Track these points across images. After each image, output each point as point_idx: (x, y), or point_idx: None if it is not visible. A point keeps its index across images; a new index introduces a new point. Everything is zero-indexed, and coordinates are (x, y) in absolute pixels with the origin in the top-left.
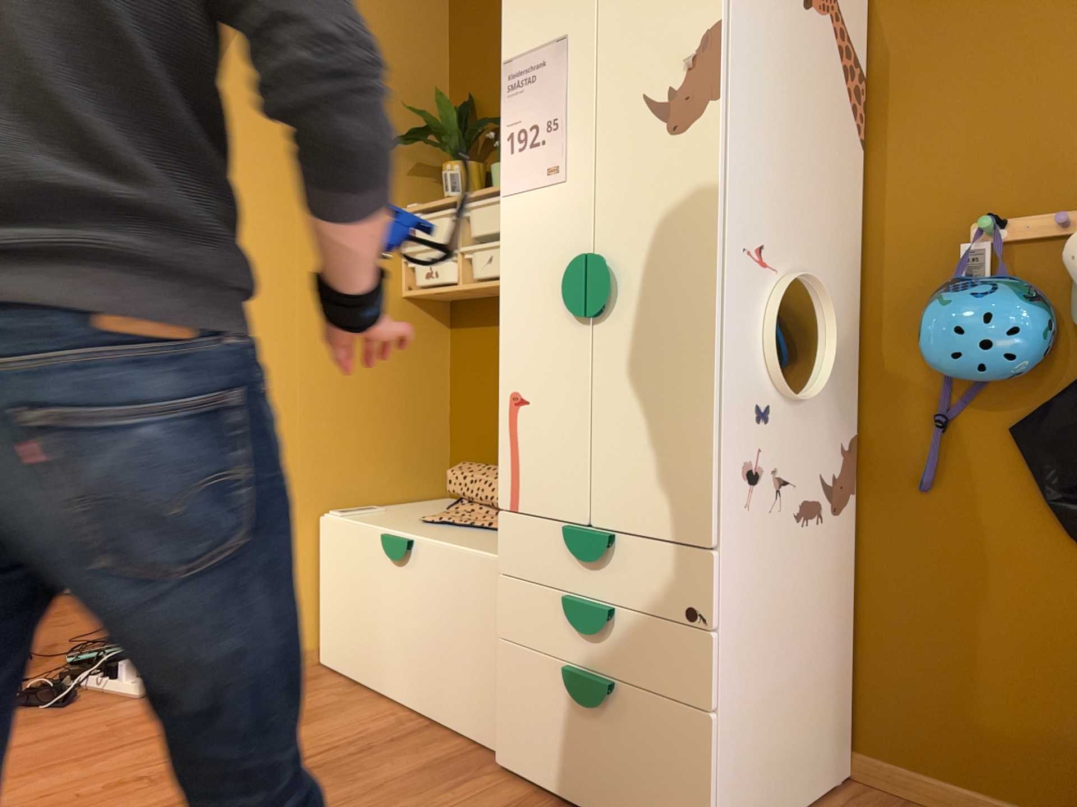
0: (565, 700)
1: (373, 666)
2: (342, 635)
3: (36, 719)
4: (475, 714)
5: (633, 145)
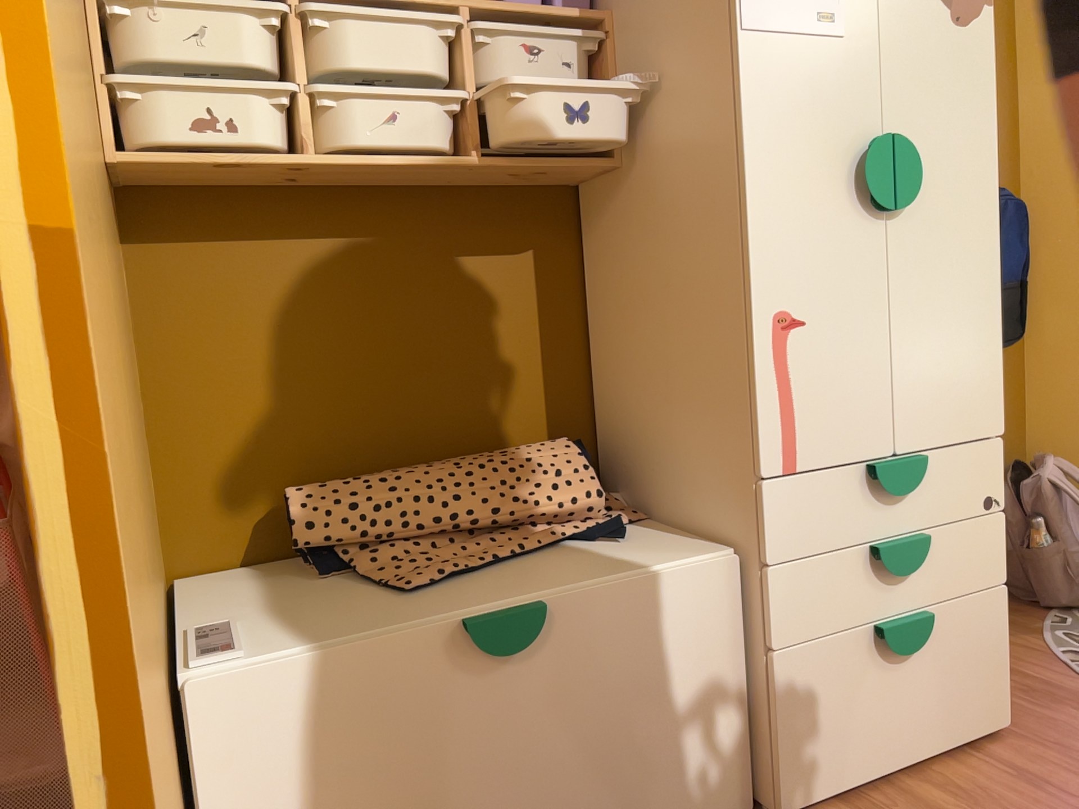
0: (874, 667)
1: None
2: None
3: None
4: (700, 791)
5: (920, 22)
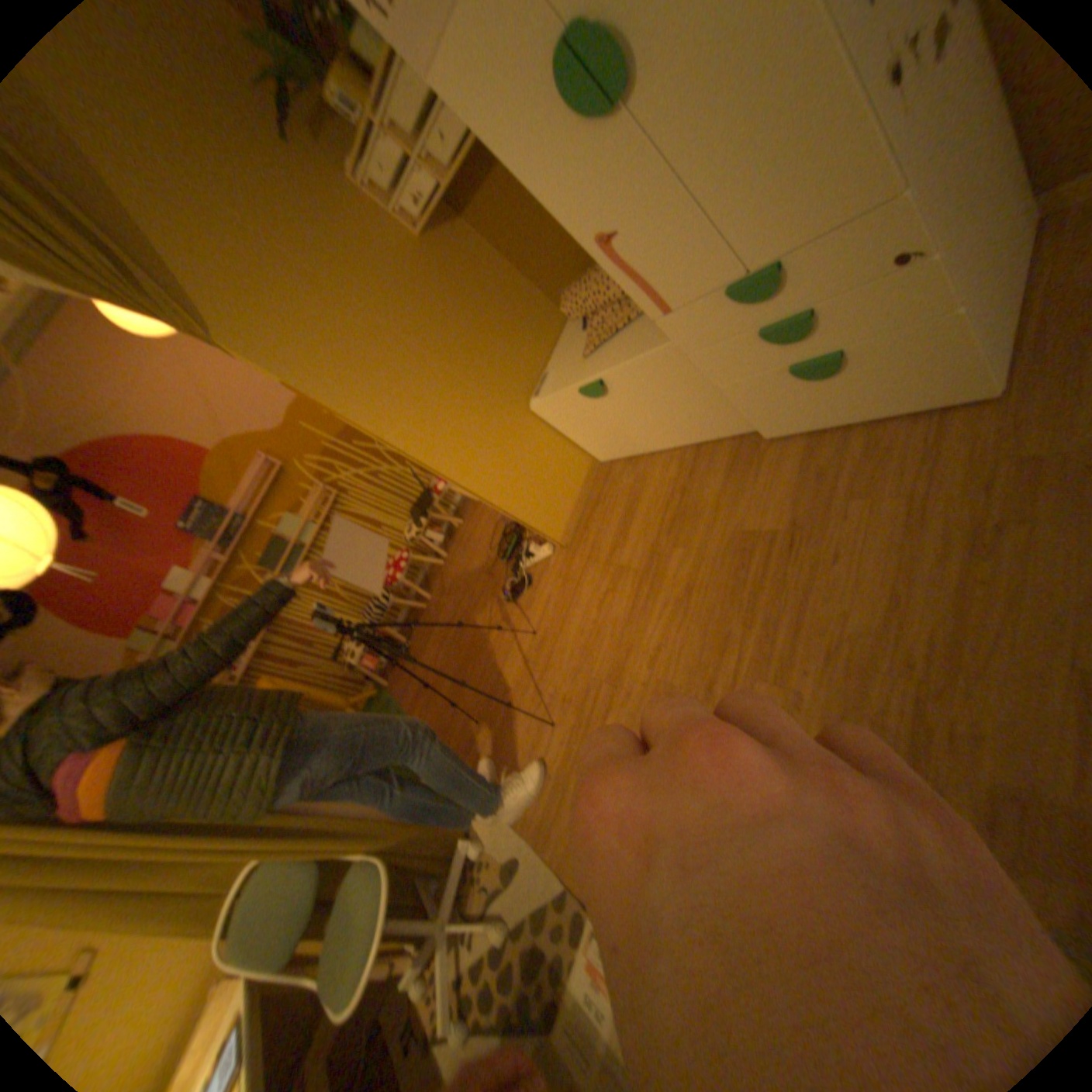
0: (800, 382)
1: (635, 443)
2: (602, 443)
3: (530, 595)
4: (725, 422)
5: None
